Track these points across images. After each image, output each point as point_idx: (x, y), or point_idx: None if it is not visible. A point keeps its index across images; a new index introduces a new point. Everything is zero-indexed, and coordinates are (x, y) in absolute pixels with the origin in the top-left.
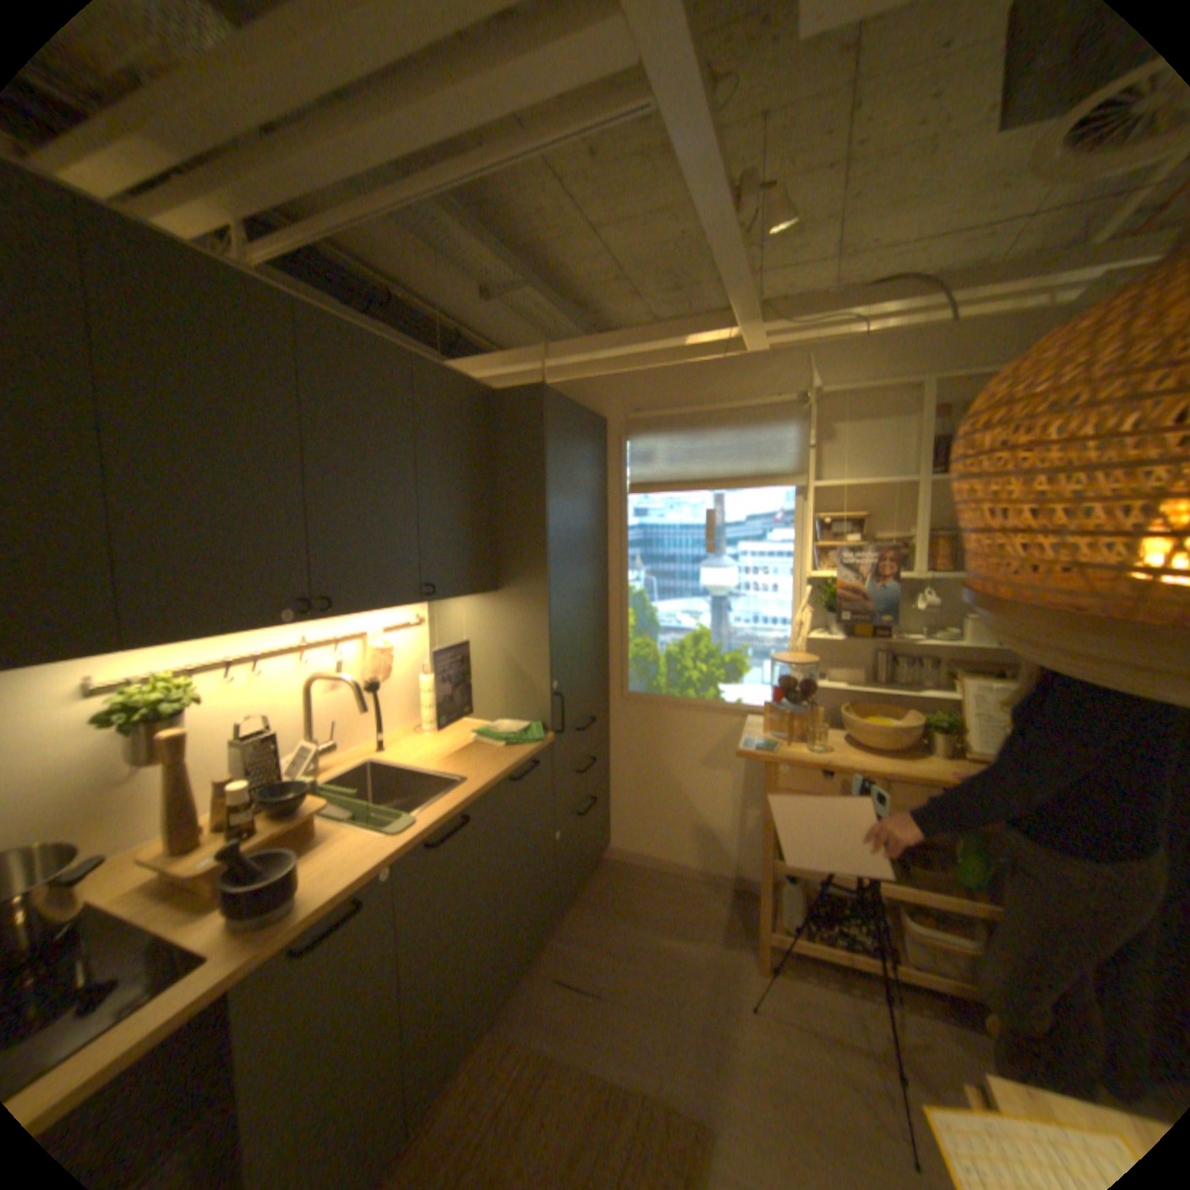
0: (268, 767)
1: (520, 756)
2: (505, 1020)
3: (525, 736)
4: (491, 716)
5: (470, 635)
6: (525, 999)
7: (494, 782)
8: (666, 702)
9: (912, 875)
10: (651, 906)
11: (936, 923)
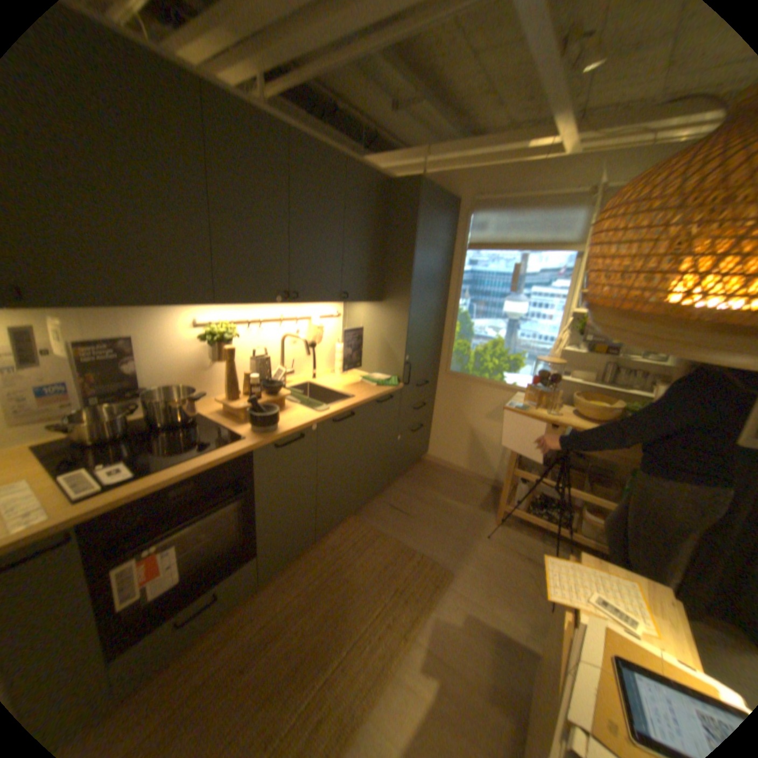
0: (265, 371)
1: (383, 390)
2: (362, 513)
3: (388, 381)
4: (371, 370)
5: (364, 324)
6: (373, 507)
7: (368, 399)
8: (471, 378)
9: (594, 488)
10: (444, 484)
11: (605, 519)
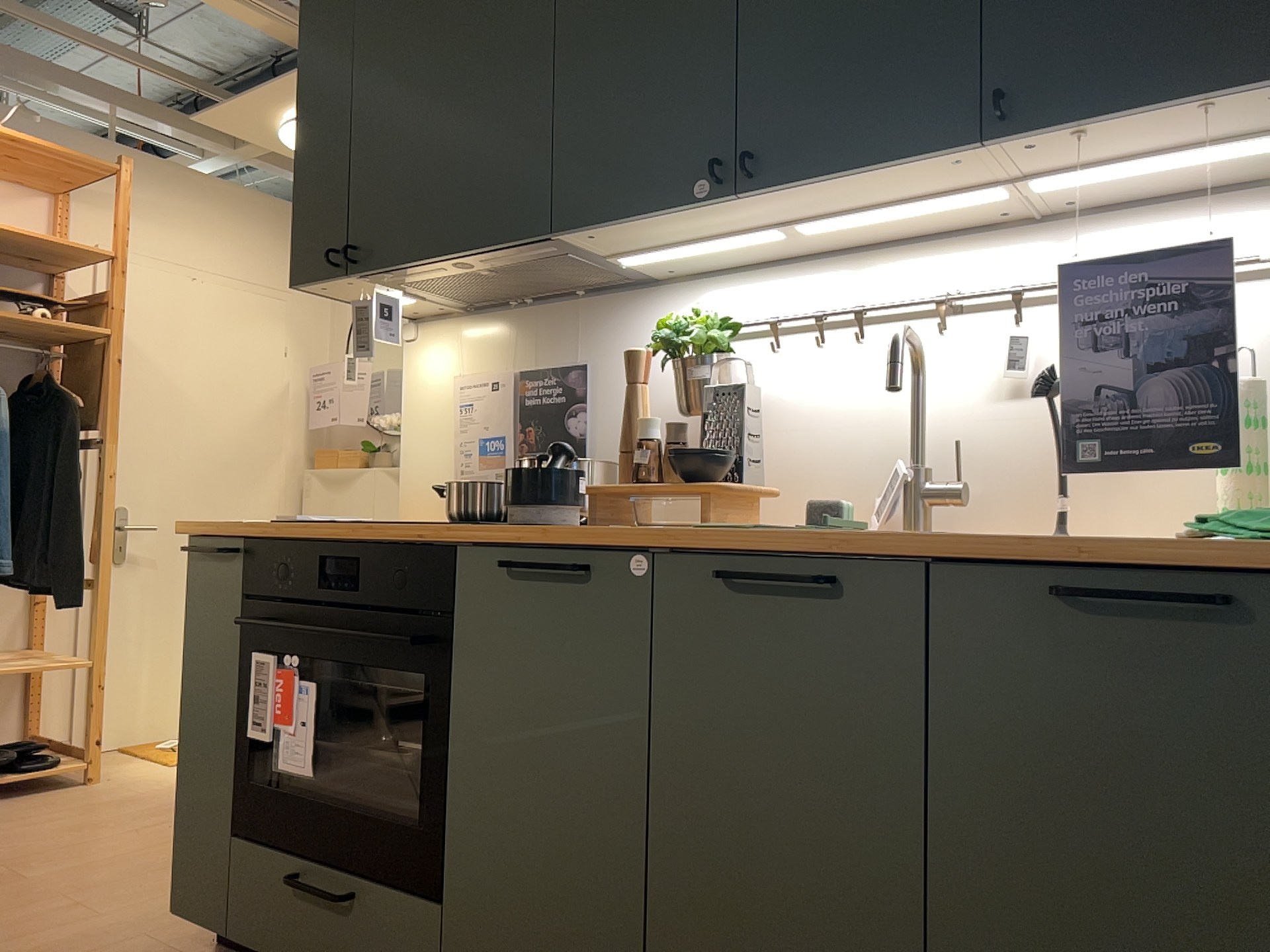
0: (740, 433)
1: (1161, 550)
2: None
3: None
4: None
5: None
6: None
7: (948, 544)
8: None
9: None
10: None
11: None
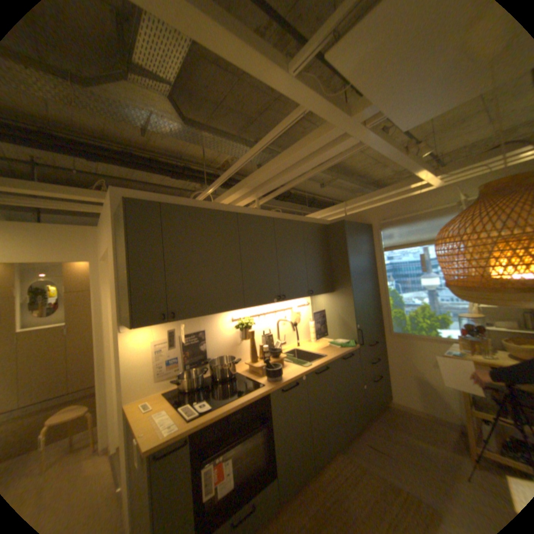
0: (270, 344)
1: (346, 351)
2: (348, 453)
3: (348, 344)
4: (335, 337)
5: (325, 308)
6: (356, 448)
7: (336, 358)
8: (412, 336)
9: None
10: (414, 429)
11: None
